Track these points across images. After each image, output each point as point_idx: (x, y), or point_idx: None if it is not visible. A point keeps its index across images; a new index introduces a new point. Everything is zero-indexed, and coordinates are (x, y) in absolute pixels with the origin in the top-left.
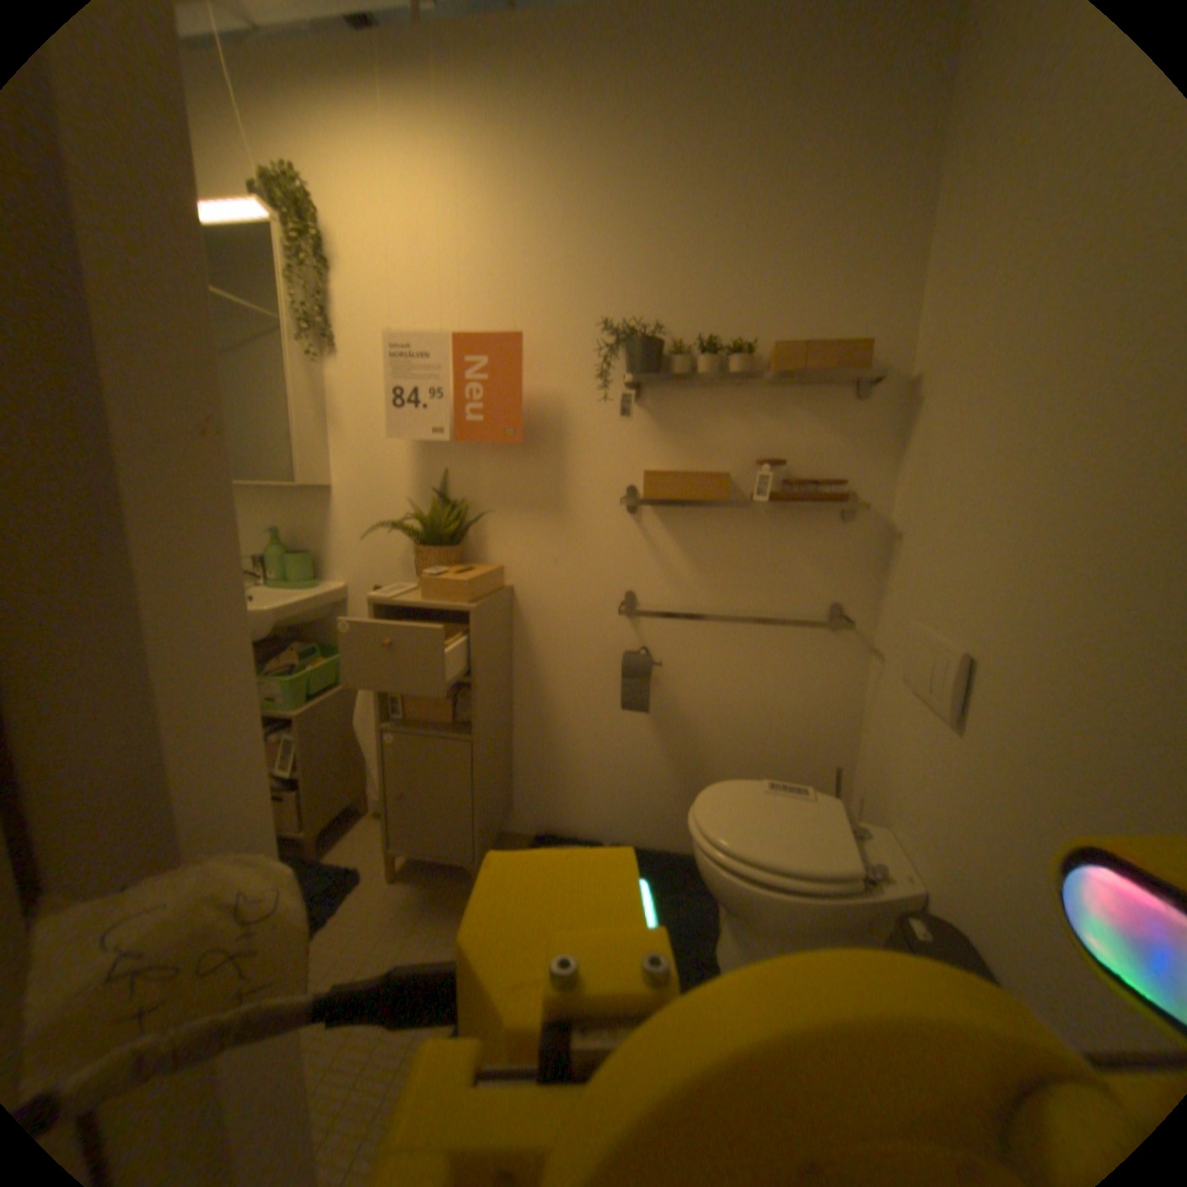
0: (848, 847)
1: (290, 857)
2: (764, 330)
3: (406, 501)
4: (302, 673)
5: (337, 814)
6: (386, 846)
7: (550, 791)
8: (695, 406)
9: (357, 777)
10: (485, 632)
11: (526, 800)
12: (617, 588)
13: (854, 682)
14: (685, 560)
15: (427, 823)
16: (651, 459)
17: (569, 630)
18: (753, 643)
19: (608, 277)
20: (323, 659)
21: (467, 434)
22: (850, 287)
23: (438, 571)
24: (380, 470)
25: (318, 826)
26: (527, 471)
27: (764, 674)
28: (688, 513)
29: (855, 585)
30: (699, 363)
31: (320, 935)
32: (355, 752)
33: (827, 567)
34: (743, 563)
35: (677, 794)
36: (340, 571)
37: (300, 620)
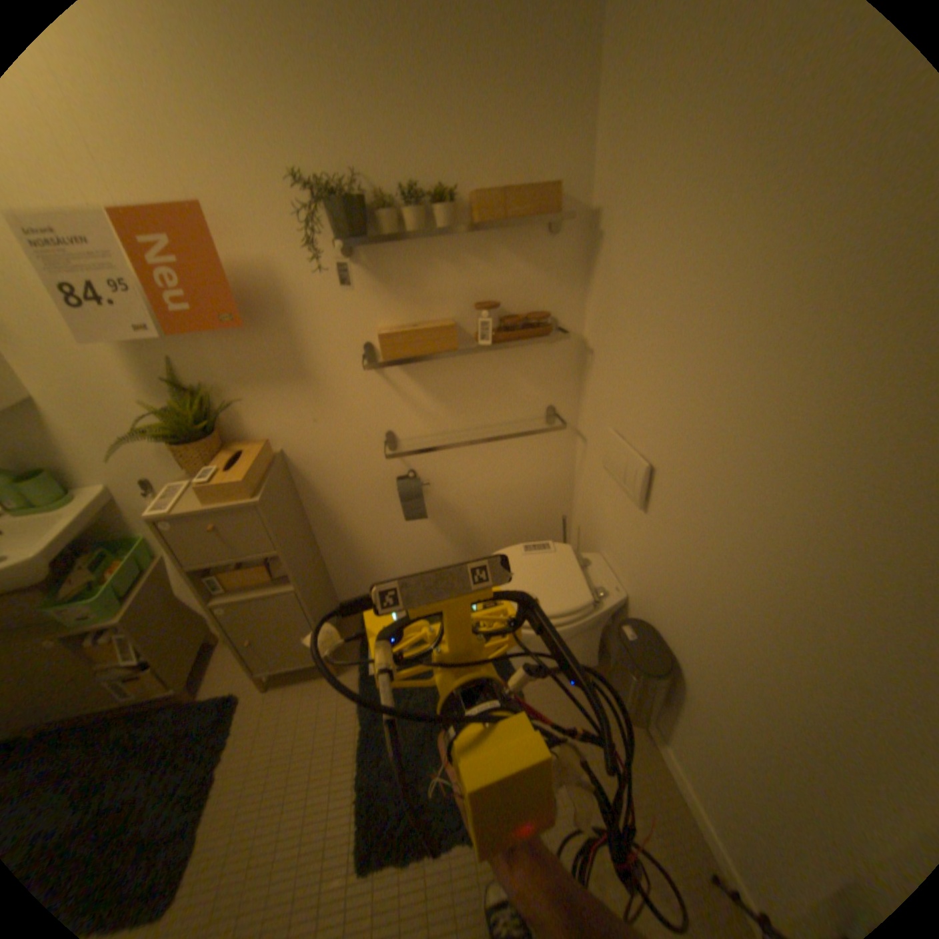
0: (578, 585)
1: (165, 707)
2: (459, 172)
3: (134, 397)
4: (103, 588)
5: (193, 662)
6: (249, 676)
7: (363, 583)
8: (409, 259)
9: (196, 627)
10: (274, 512)
11: (346, 594)
12: (377, 432)
13: (565, 458)
14: (428, 399)
15: (277, 652)
16: (379, 316)
17: (344, 473)
18: (493, 449)
19: (280, 114)
20: (116, 562)
21: (178, 327)
22: (532, 121)
23: (204, 468)
24: (85, 370)
25: (180, 681)
26: (258, 346)
27: (504, 468)
28: (423, 359)
29: (559, 392)
30: (405, 218)
31: (223, 757)
32: (185, 612)
33: (539, 383)
34: (476, 392)
35: (457, 558)
36: (90, 476)
37: (72, 539)
